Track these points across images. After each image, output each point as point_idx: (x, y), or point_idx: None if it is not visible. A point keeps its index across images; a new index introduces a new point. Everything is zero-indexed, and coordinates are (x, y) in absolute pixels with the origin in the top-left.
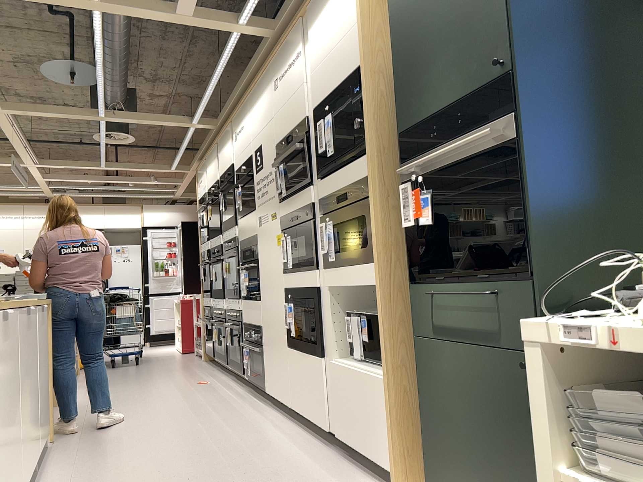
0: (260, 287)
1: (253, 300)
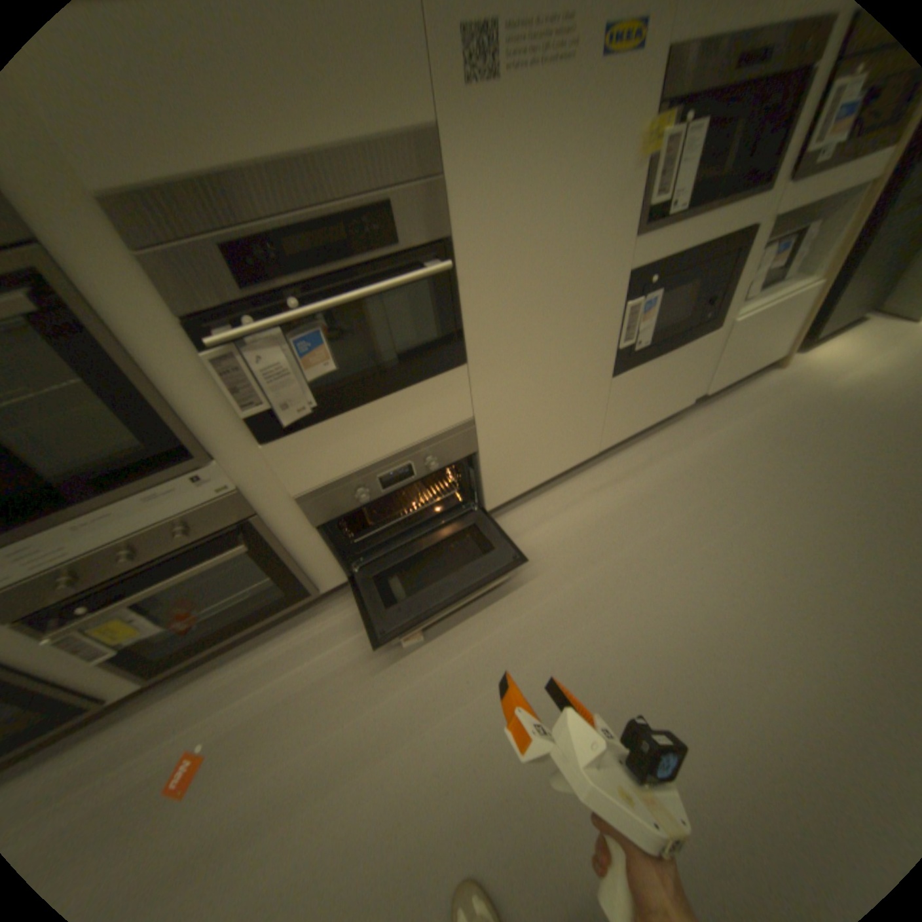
0: (475, 325)
1: (405, 386)
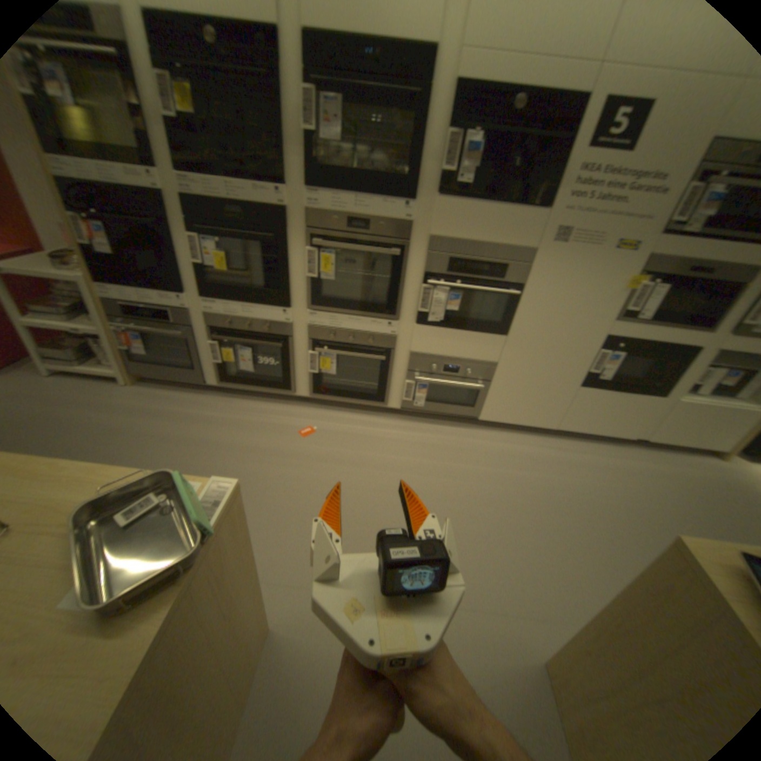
0: (519, 322)
1: (477, 331)
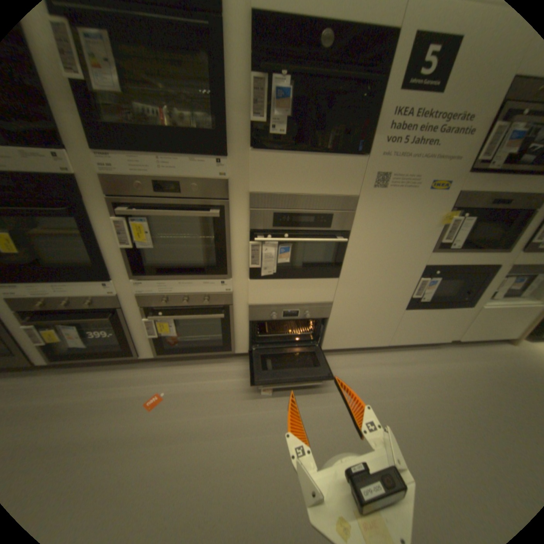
0: (348, 264)
1: (310, 278)
